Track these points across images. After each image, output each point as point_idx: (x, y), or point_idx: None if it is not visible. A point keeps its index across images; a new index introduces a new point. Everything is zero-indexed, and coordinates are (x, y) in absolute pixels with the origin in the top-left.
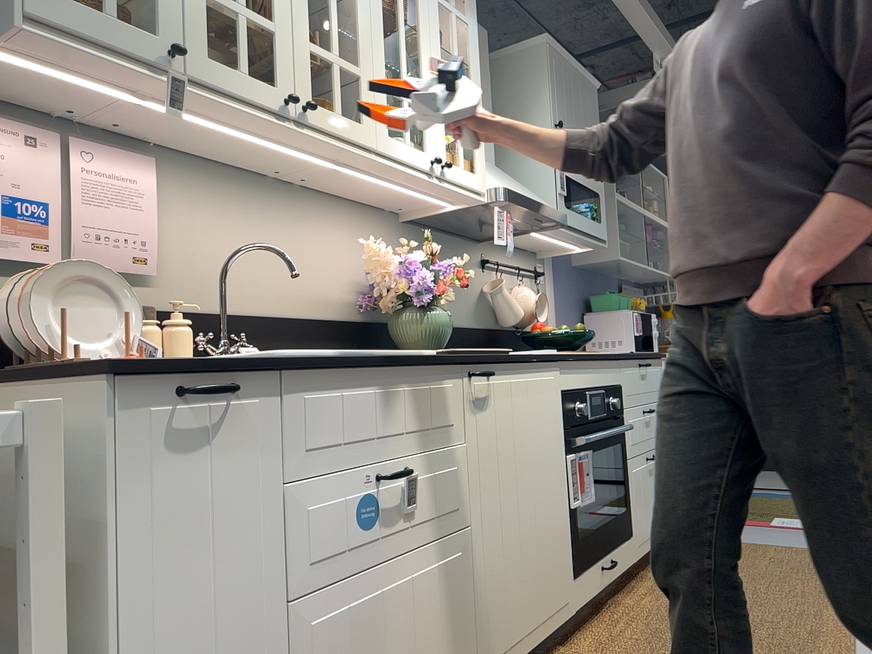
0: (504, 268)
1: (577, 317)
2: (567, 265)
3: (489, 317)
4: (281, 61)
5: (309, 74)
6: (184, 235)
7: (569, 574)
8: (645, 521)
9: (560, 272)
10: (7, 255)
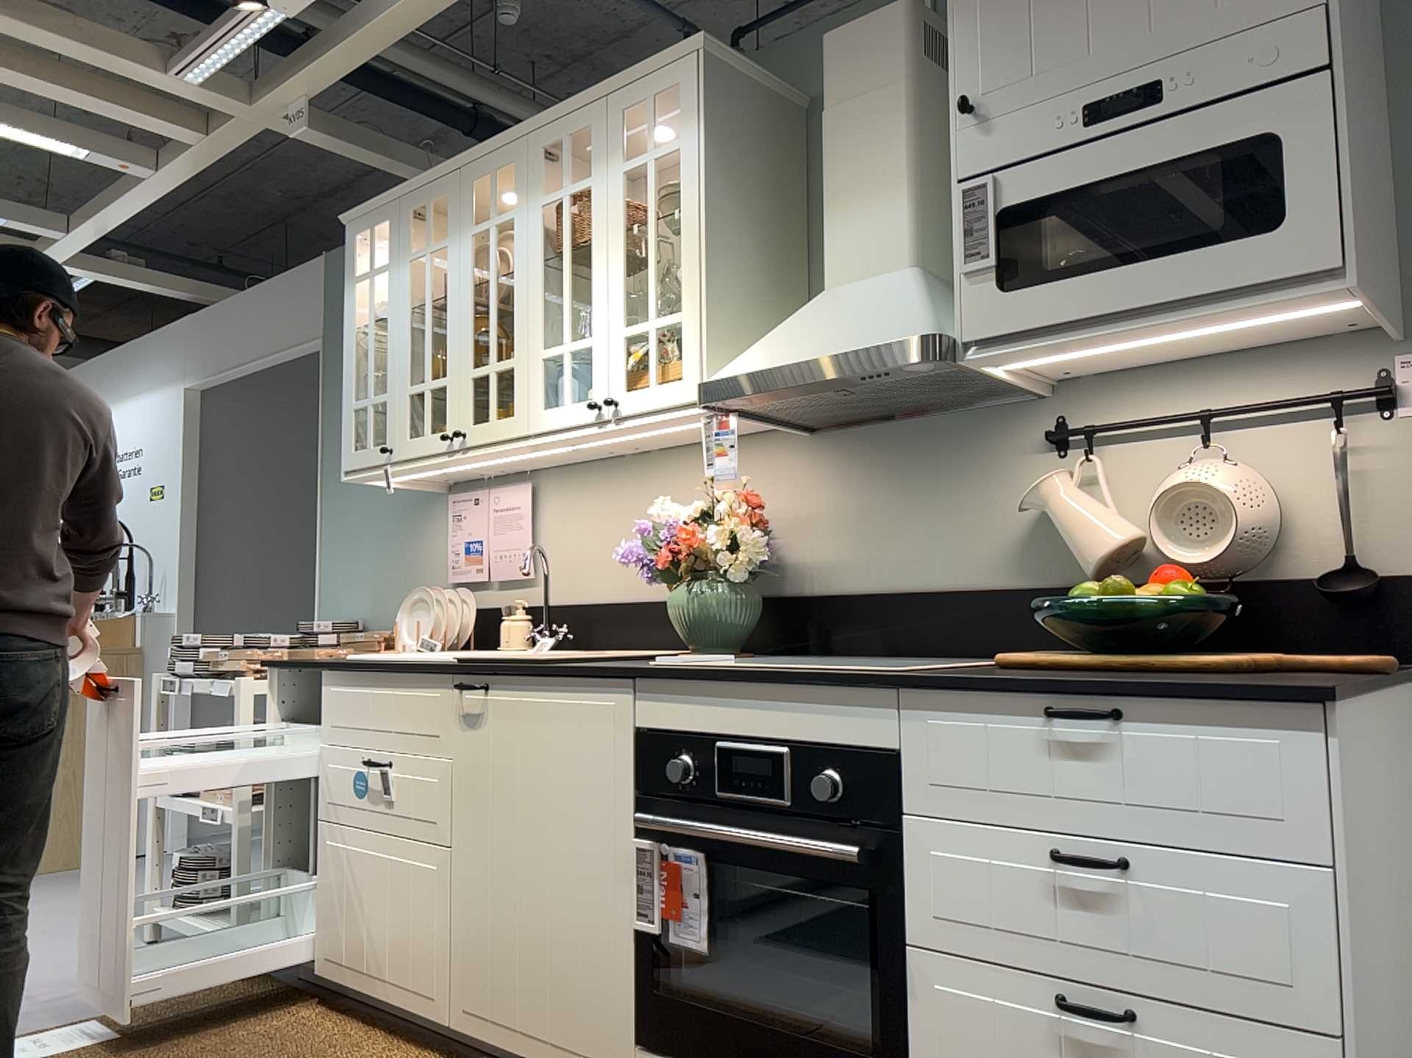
0: (1153, 429)
1: None
2: None
3: (1070, 559)
4: (449, 405)
5: (468, 400)
6: (556, 538)
7: (621, 1029)
8: None
9: None
10: (468, 578)
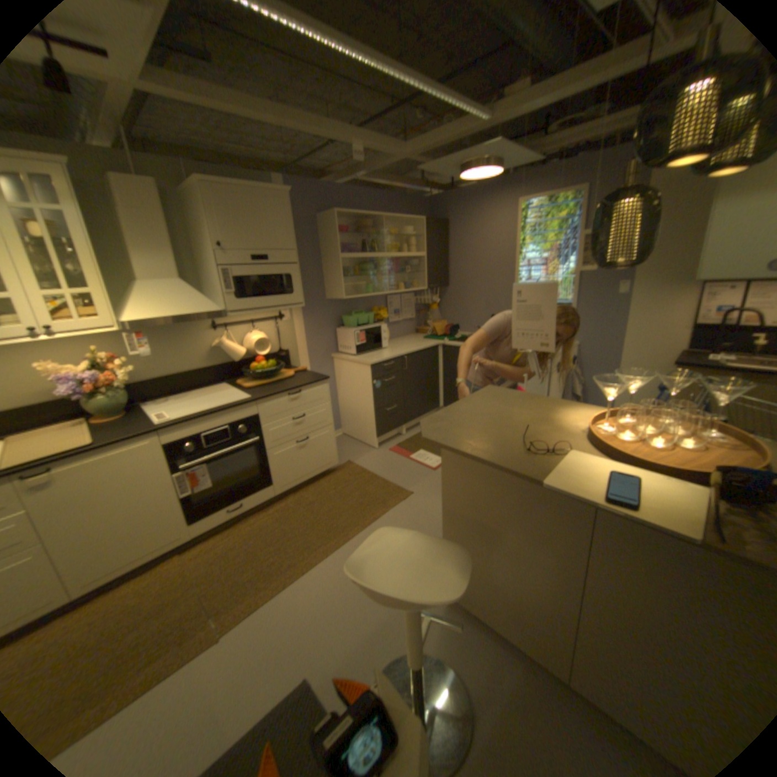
0: (239, 323)
1: (330, 330)
2: (317, 301)
3: (224, 357)
4: None
5: None
6: None
7: (181, 526)
8: (290, 474)
9: (309, 307)
10: None
